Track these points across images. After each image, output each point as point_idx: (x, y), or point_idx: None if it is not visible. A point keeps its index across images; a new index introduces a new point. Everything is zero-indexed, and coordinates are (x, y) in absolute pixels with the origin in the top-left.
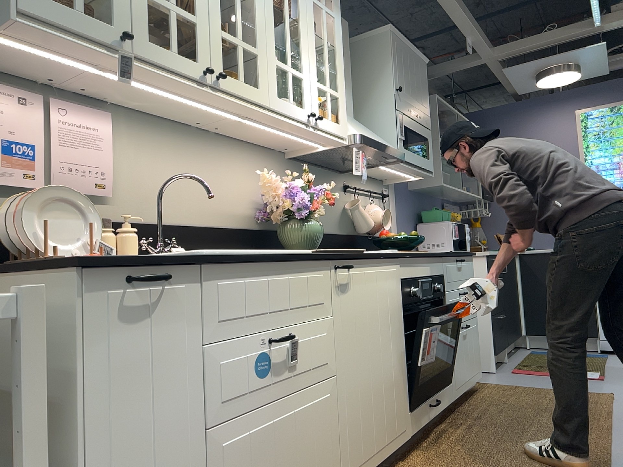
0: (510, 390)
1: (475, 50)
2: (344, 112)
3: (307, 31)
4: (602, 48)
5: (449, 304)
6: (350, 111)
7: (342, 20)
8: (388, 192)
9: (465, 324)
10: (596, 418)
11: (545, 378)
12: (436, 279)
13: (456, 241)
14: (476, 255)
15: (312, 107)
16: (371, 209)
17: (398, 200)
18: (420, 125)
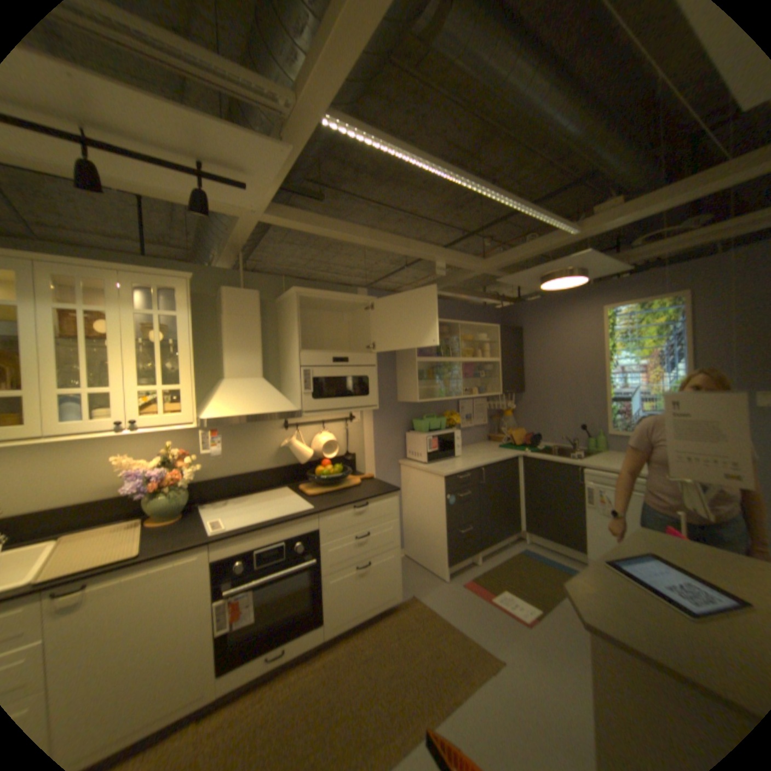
0: (420, 622)
1: (456, 267)
2: (189, 399)
3: (122, 344)
4: (592, 254)
5: (326, 554)
6: (253, 372)
7: (244, 291)
8: (359, 411)
9: (366, 562)
10: (431, 710)
11: (477, 608)
12: (297, 539)
13: (431, 452)
14: (399, 490)
15: (125, 413)
16: (317, 438)
17: (376, 415)
18: (353, 365)
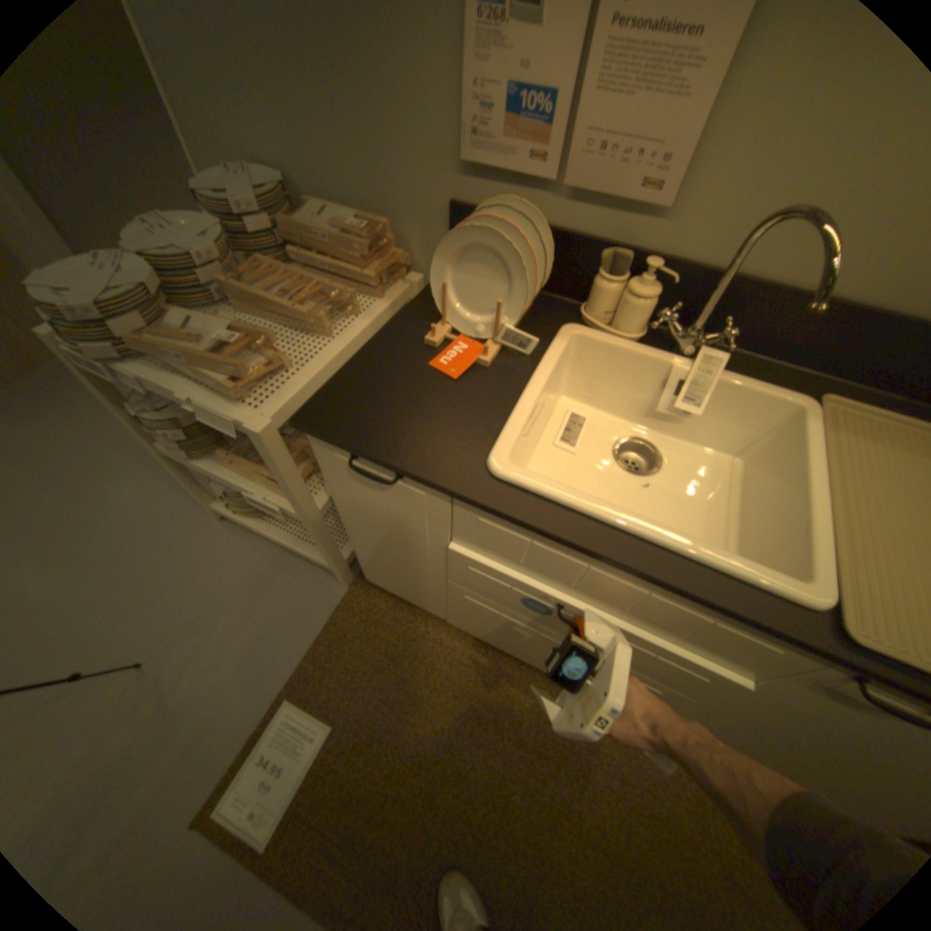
0: None
1: None
2: None
3: None
4: None
5: None
6: None
7: None
8: None
9: None
10: None
11: None
12: None
13: None
14: None
15: None
16: None
17: None
18: None
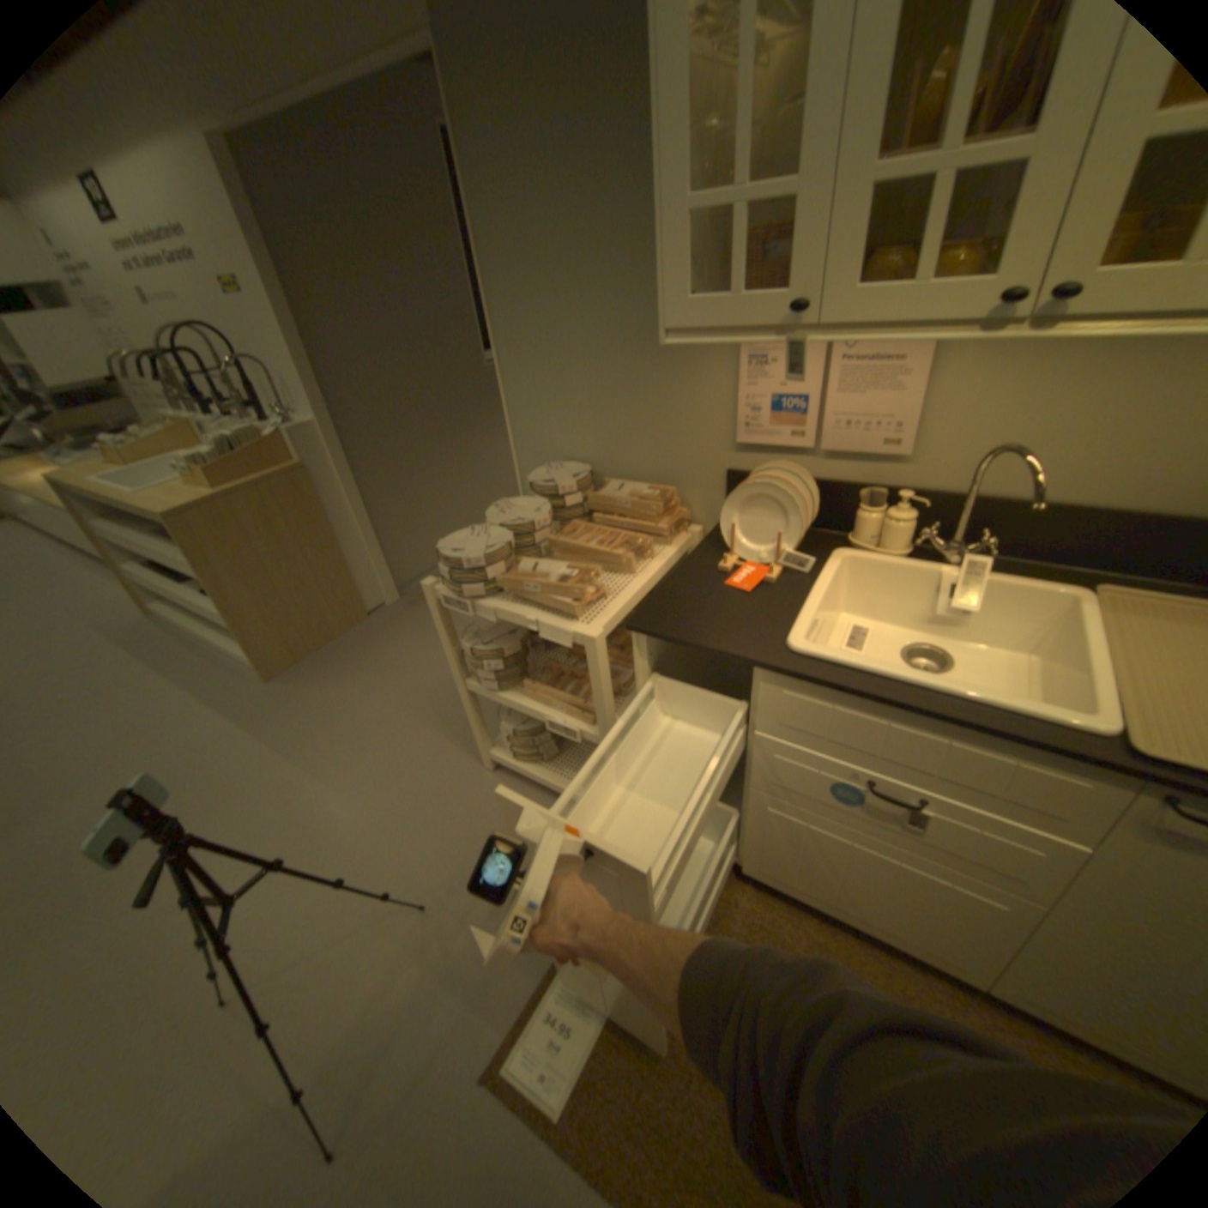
0: None
1: None
2: None
3: None
4: None
5: None
6: None
7: None
8: None
9: None
10: None
11: None
12: None
13: None
14: None
15: None
16: None
17: None
18: None
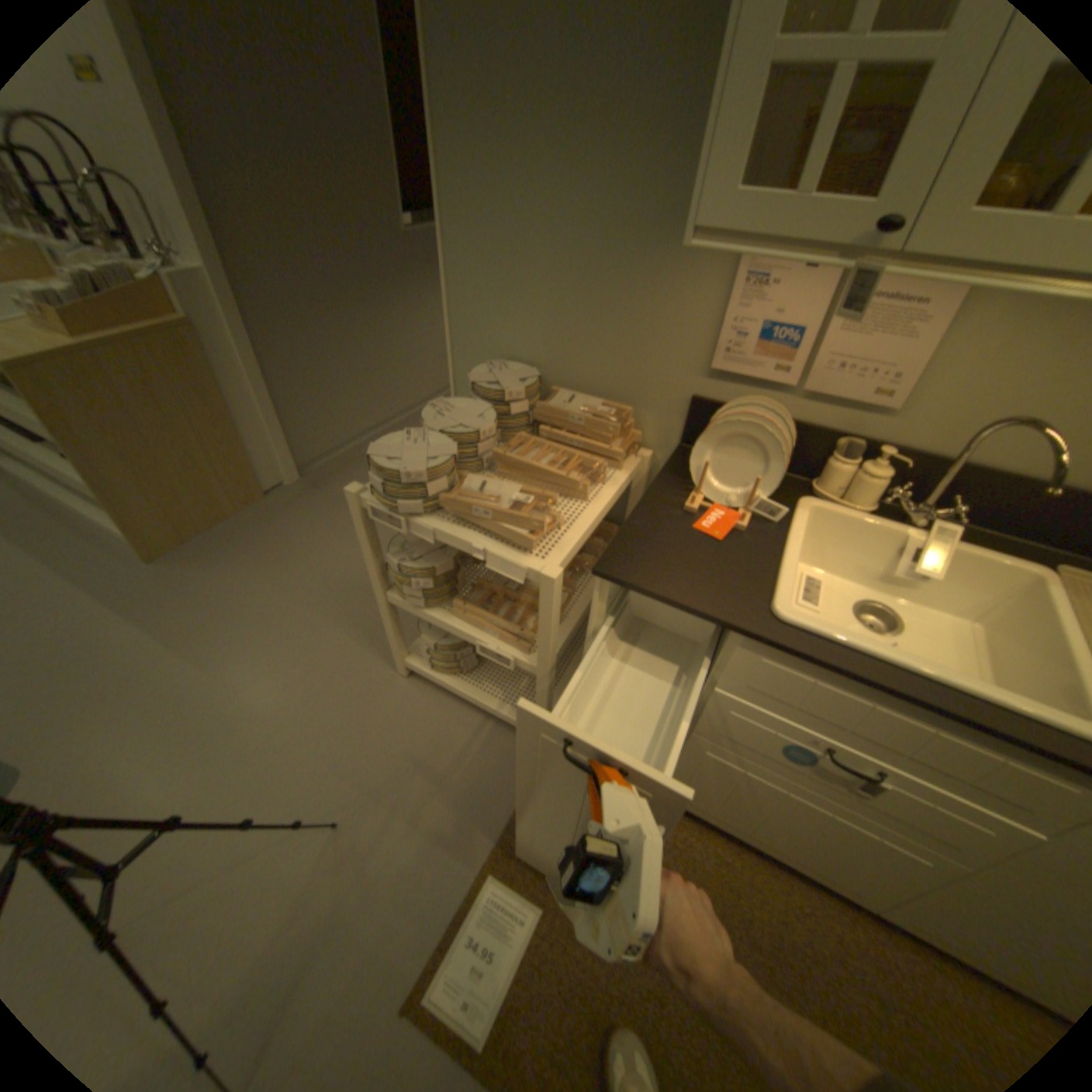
0: None
1: None
2: None
3: None
4: None
5: None
6: None
7: None
8: None
9: None
10: None
11: None
12: None
13: None
14: None
15: None
16: None
17: None
18: None
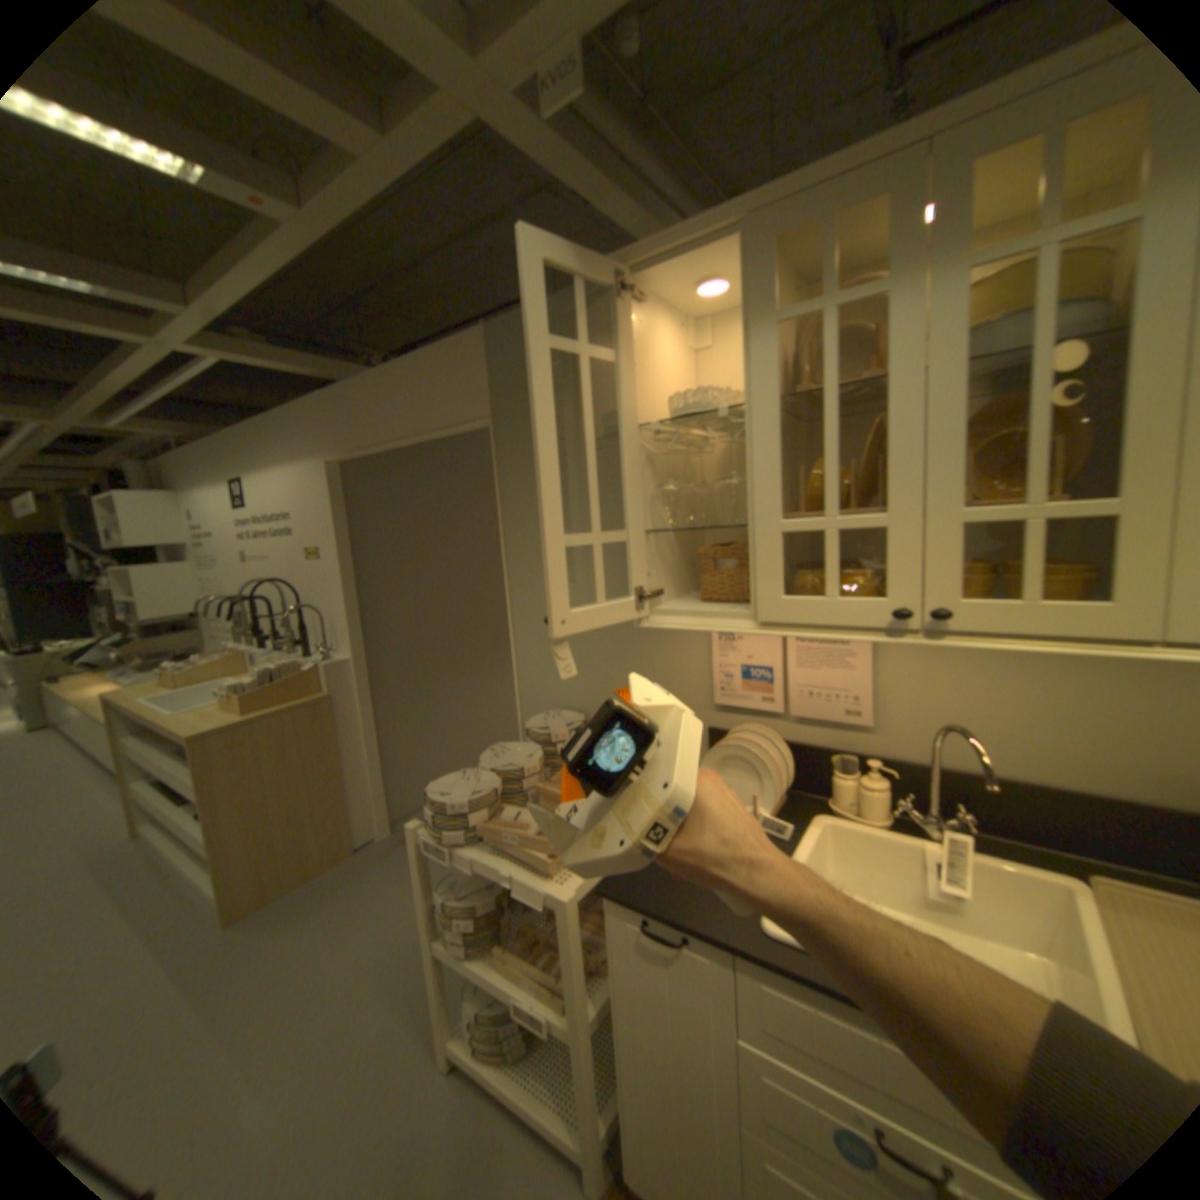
0: None
1: None
2: None
3: None
4: None
5: None
6: None
7: None
8: None
9: None
10: None
11: None
12: None
13: None
14: None
15: None
16: None
17: None
18: None
